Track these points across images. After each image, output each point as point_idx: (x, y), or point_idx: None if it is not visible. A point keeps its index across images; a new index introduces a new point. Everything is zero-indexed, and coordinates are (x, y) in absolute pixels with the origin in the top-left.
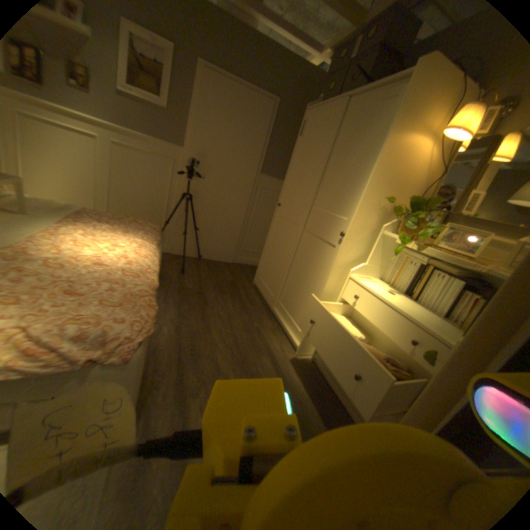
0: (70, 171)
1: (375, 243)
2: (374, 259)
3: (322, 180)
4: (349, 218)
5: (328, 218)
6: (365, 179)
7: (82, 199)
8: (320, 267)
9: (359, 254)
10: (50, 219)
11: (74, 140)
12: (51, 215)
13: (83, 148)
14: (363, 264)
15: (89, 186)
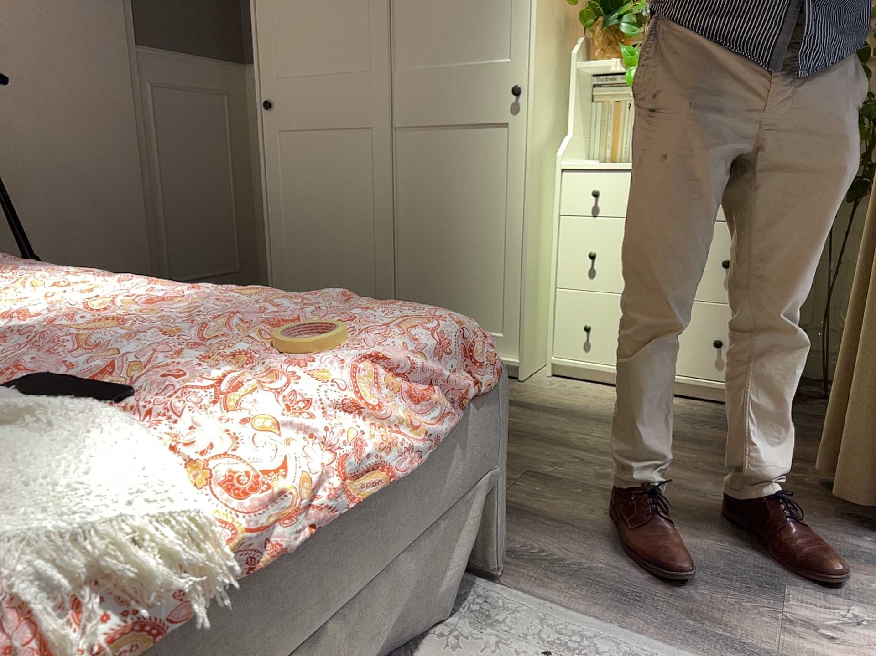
0: None
1: (571, 93)
2: (576, 124)
3: (392, 6)
4: (515, 58)
5: (458, 78)
6: None
7: None
8: (488, 184)
9: (549, 124)
10: None
11: None
12: None
13: None
14: (567, 139)
15: None
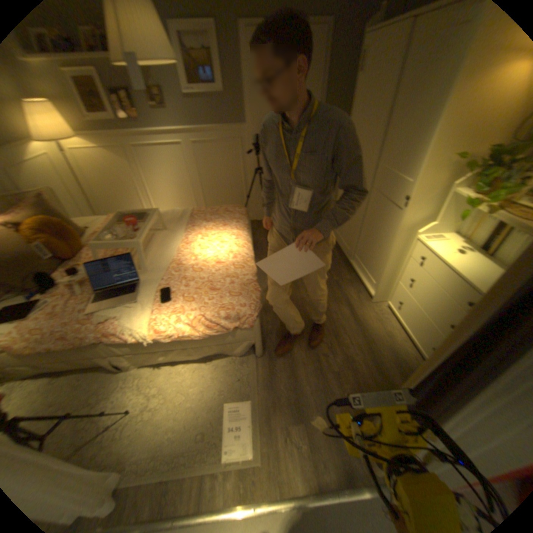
0: (171, 177)
1: (446, 202)
2: (445, 217)
3: (386, 132)
4: (415, 181)
5: (395, 178)
6: (431, 138)
7: (184, 195)
8: (389, 228)
9: (429, 213)
10: (178, 230)
11: (166, 151)
12: (177, 226)
13: (174, 155)
14: (433, 224)
15: (185, 184)
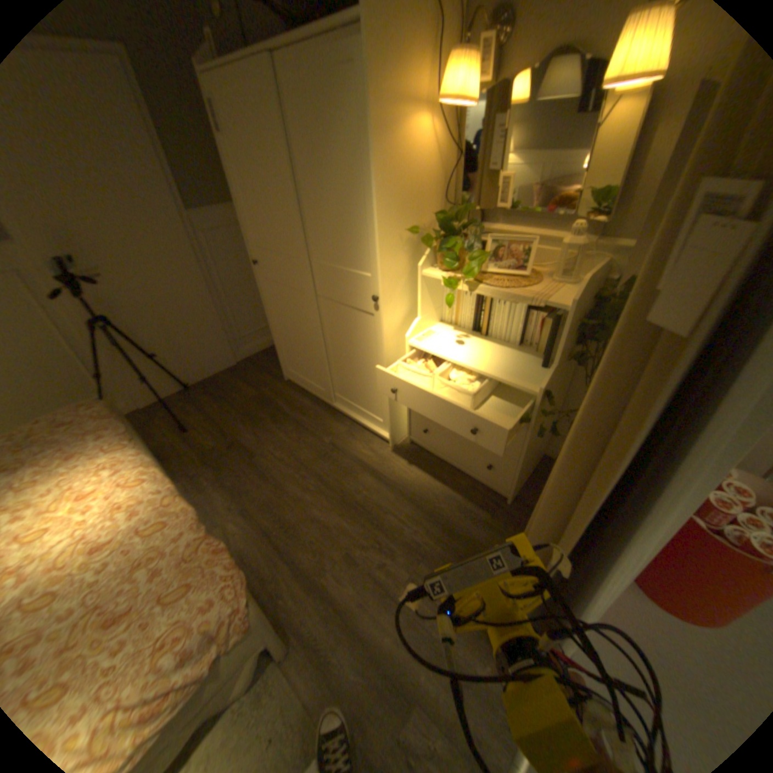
0: None
1: (419, 291)
2: (425, 308)
3: (303, 217)
4: (374, 275)
5: (345, 277)
6: (370, 215)
7: None
8: (368, 344)
9: (405, 310)
10: None
11: None
12: None
13: None
14: (416, 321)
15: None
